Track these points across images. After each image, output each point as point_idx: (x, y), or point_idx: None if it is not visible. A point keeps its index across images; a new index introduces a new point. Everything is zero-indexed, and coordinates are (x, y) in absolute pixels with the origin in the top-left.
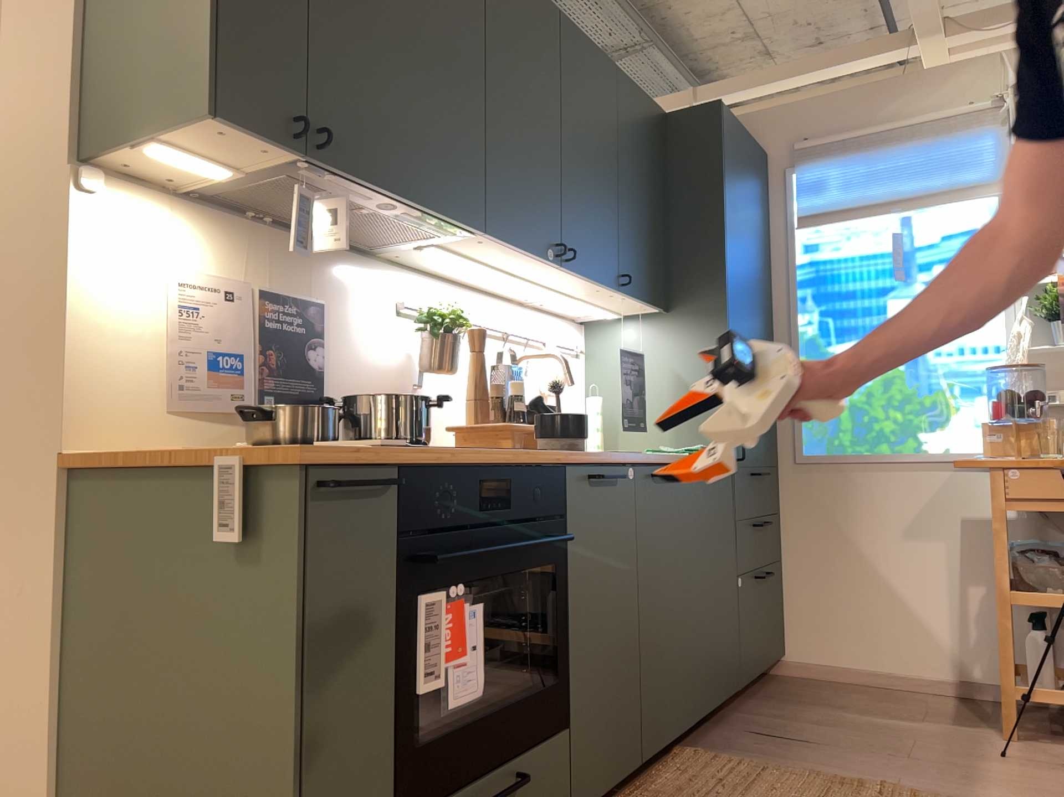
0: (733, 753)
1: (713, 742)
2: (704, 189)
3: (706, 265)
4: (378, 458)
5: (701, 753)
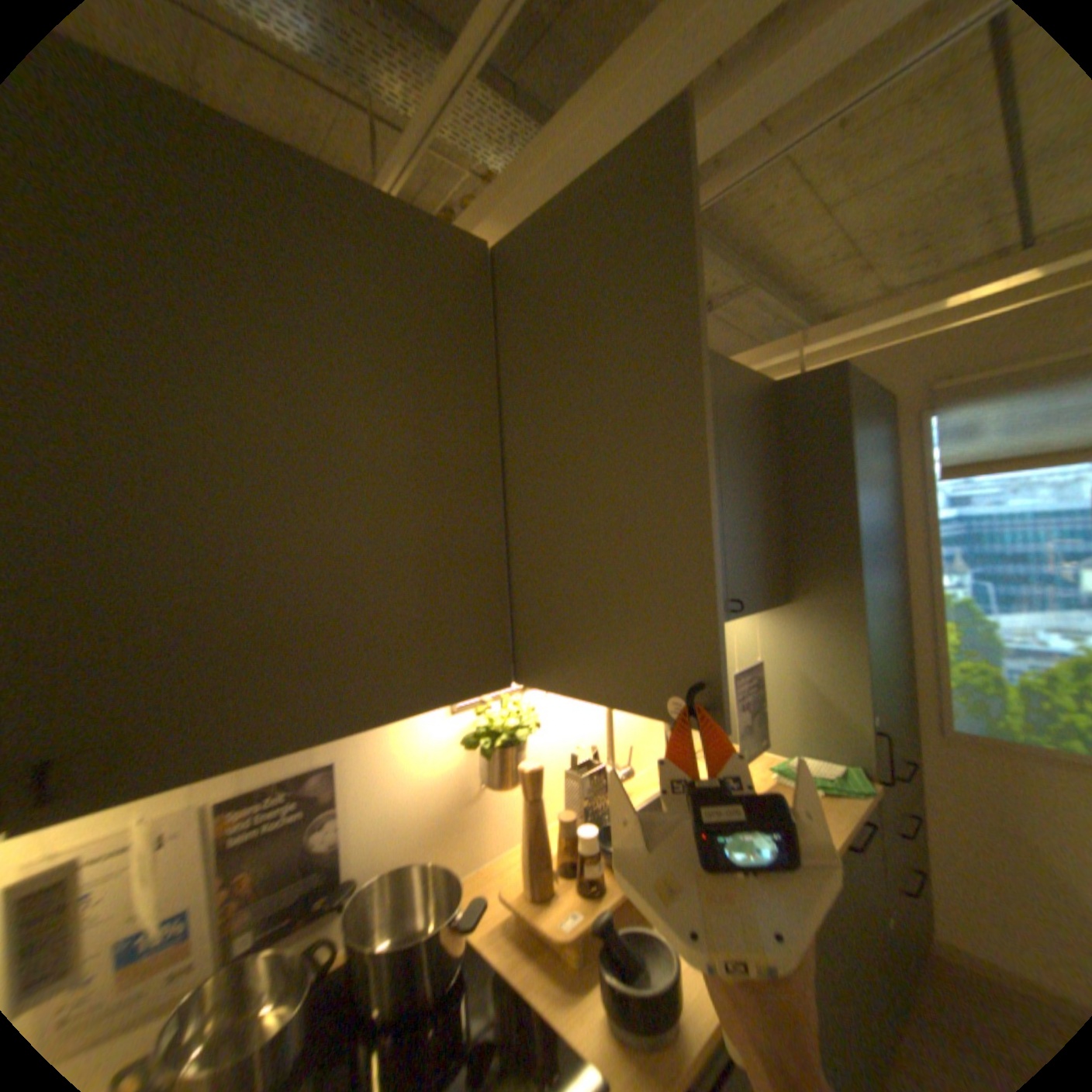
0: None
1: None
2: (828, 467)
3: (835, 556)
4: None
5: None
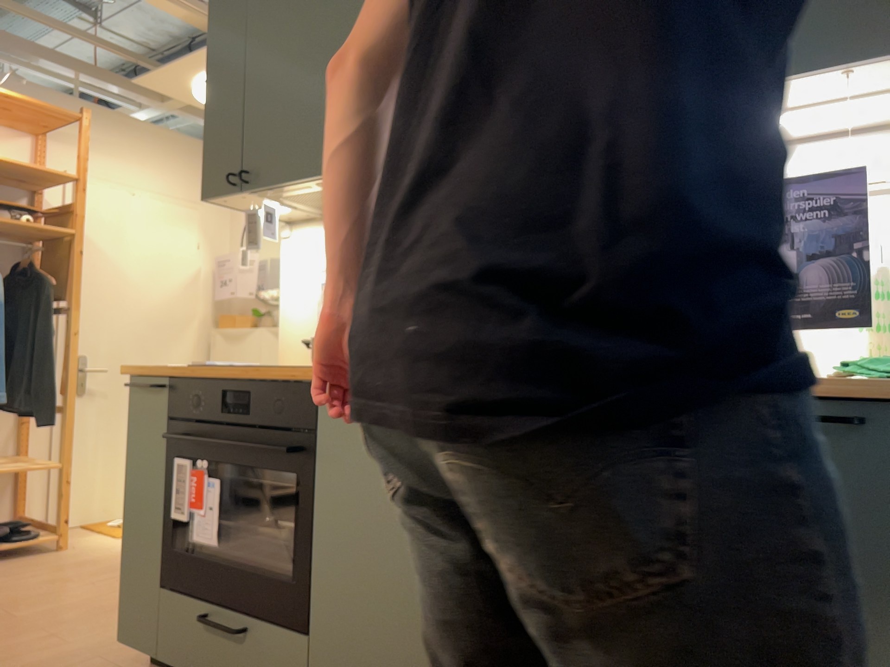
0: None
1: None
2: None
3: None
4: (154, 372)
5: None
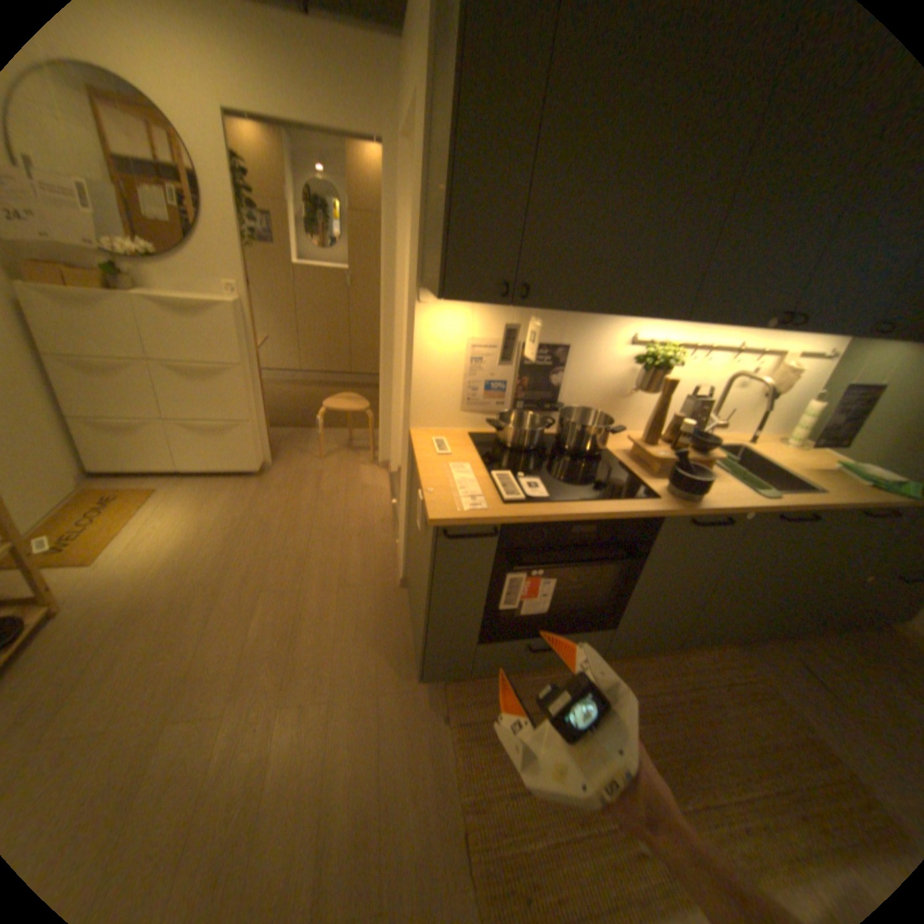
0: (767, 671)
1: (763, 653)
2: None
3: None
4: (485, 521)
5: (742, 657)
